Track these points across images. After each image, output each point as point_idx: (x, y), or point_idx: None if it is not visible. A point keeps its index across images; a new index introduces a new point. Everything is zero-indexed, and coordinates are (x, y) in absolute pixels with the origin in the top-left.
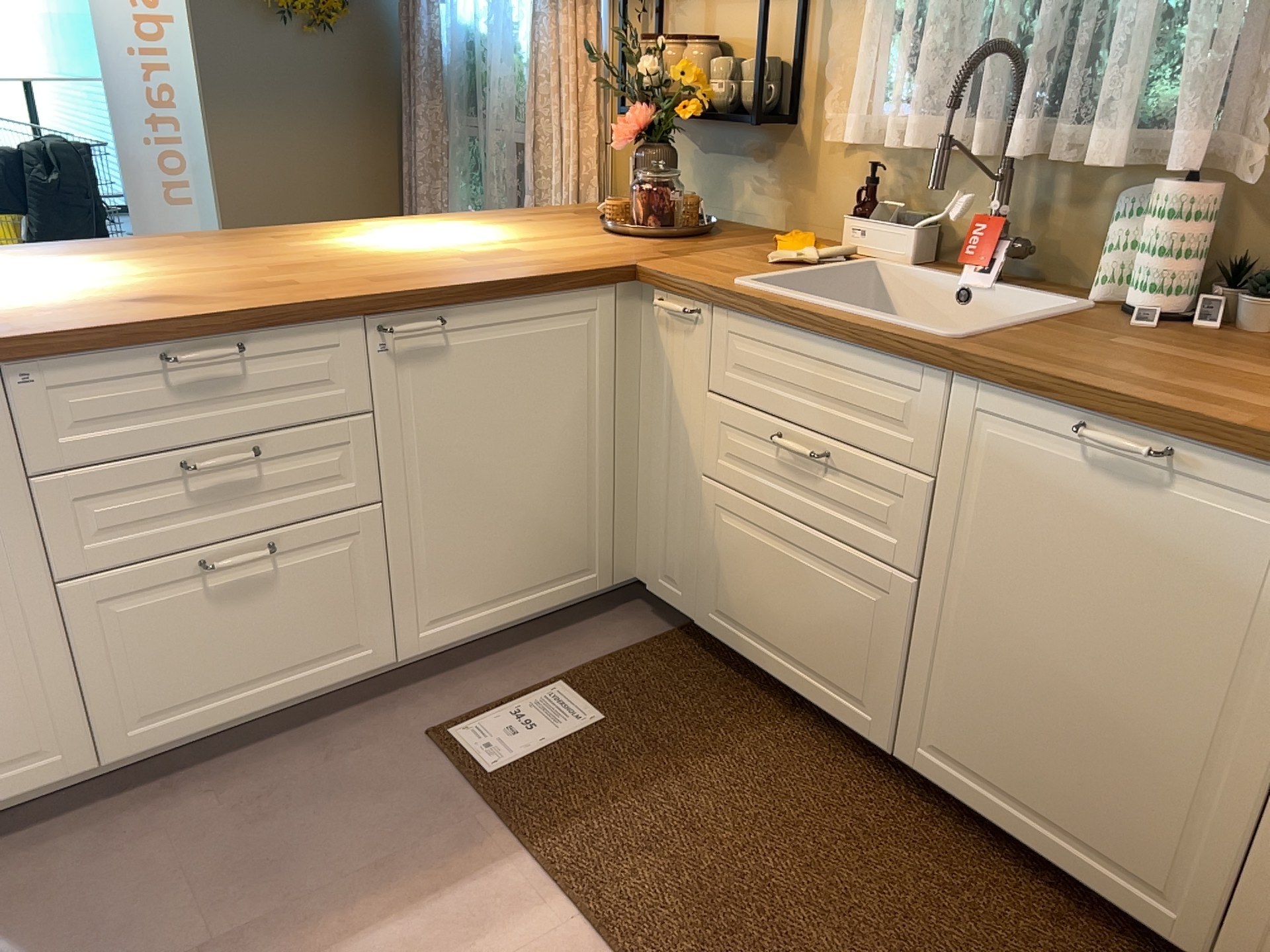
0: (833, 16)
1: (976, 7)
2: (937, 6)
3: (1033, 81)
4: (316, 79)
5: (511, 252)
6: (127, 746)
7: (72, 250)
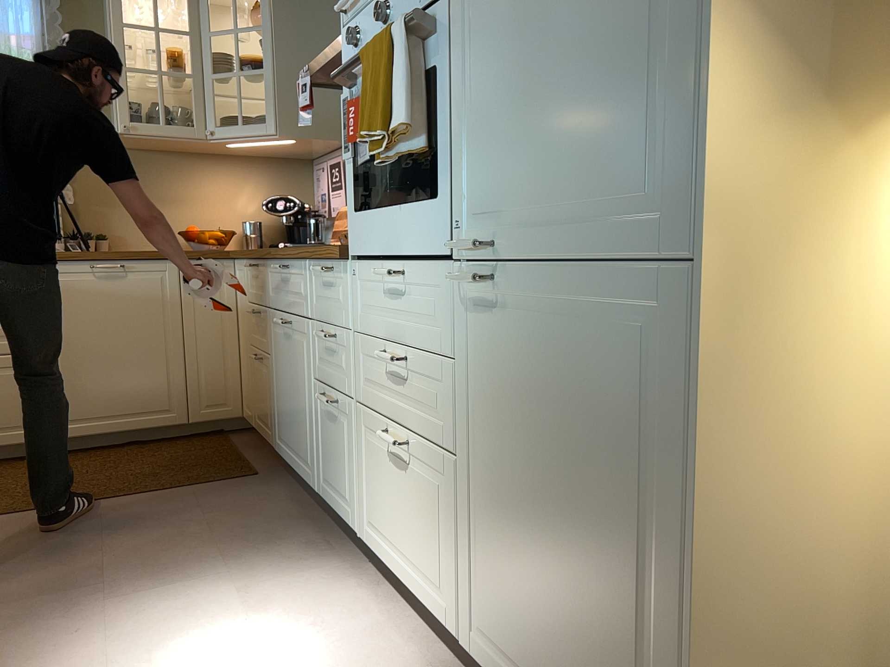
0: None
1: None
2: None
3: None
4: None
5: None
6: None
7: None
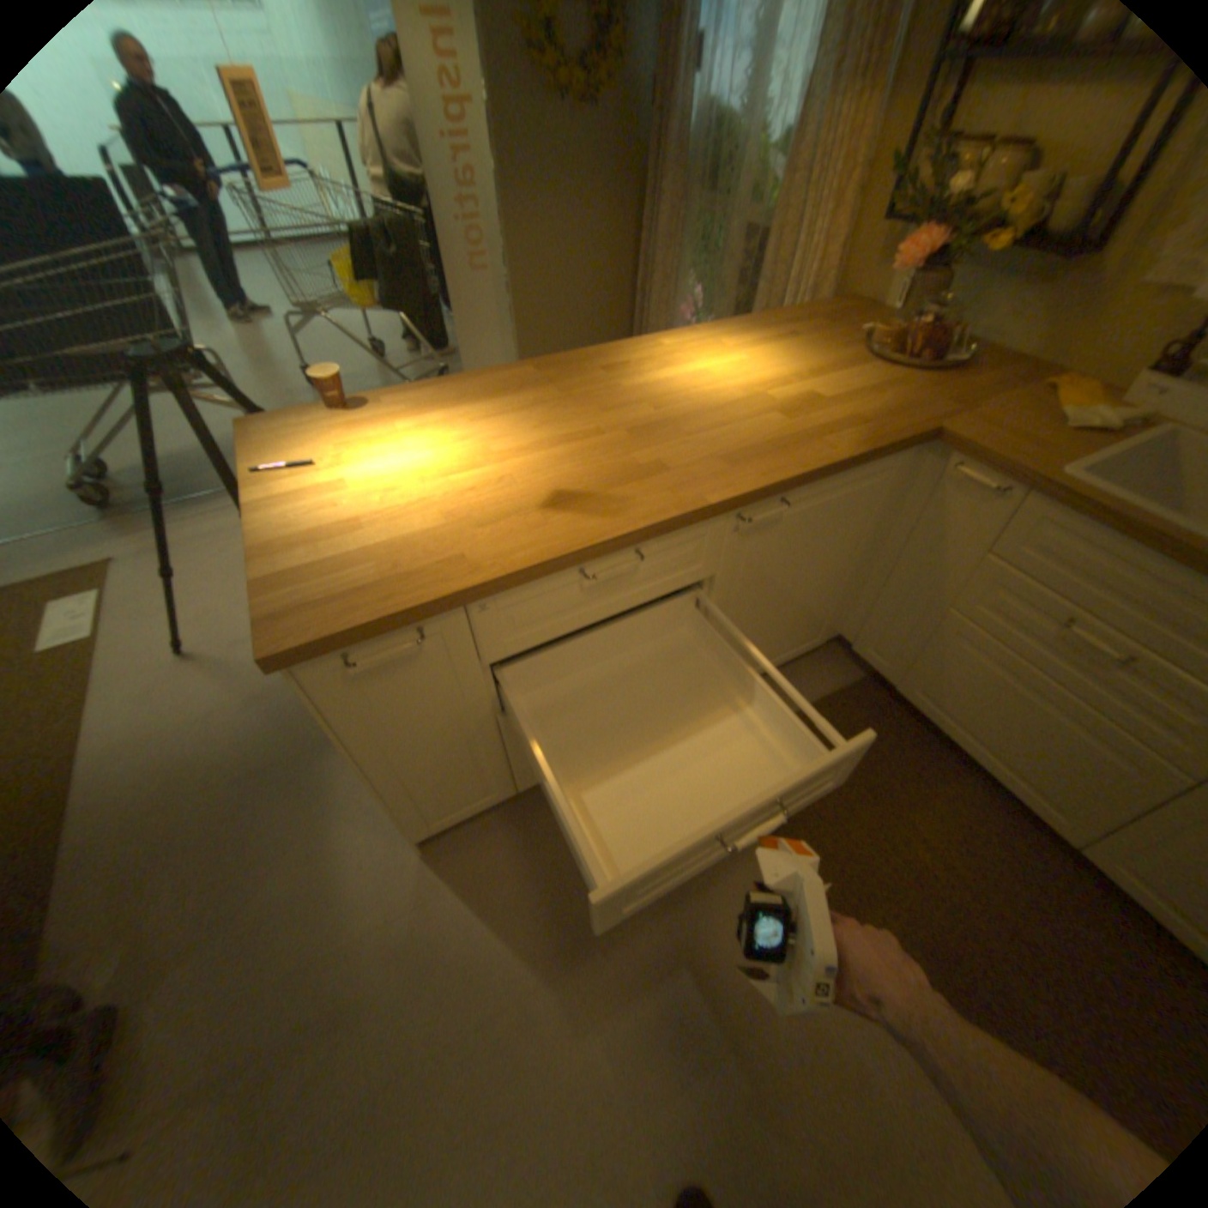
0: None
1: None
2: None
3: None
4: (579, 153)
5: (815, 399)
6: (533, 783)
7: (454, 392)
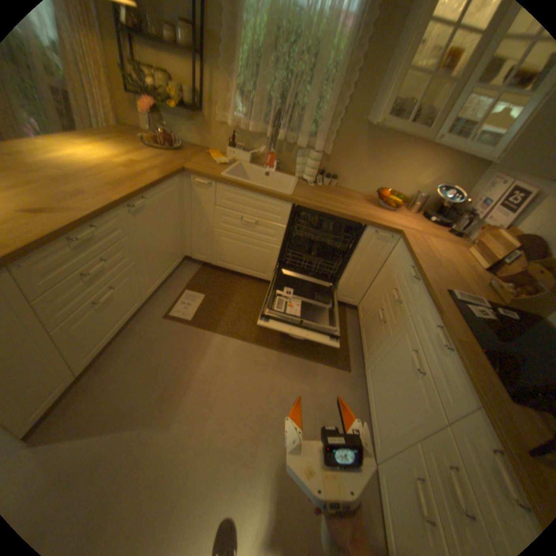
0: (214, 75)
1: (268, 92)
2: (259, 89)
3: (284, 119)
4: None
5: (134, 161)
6: (81, 367)
7: None
